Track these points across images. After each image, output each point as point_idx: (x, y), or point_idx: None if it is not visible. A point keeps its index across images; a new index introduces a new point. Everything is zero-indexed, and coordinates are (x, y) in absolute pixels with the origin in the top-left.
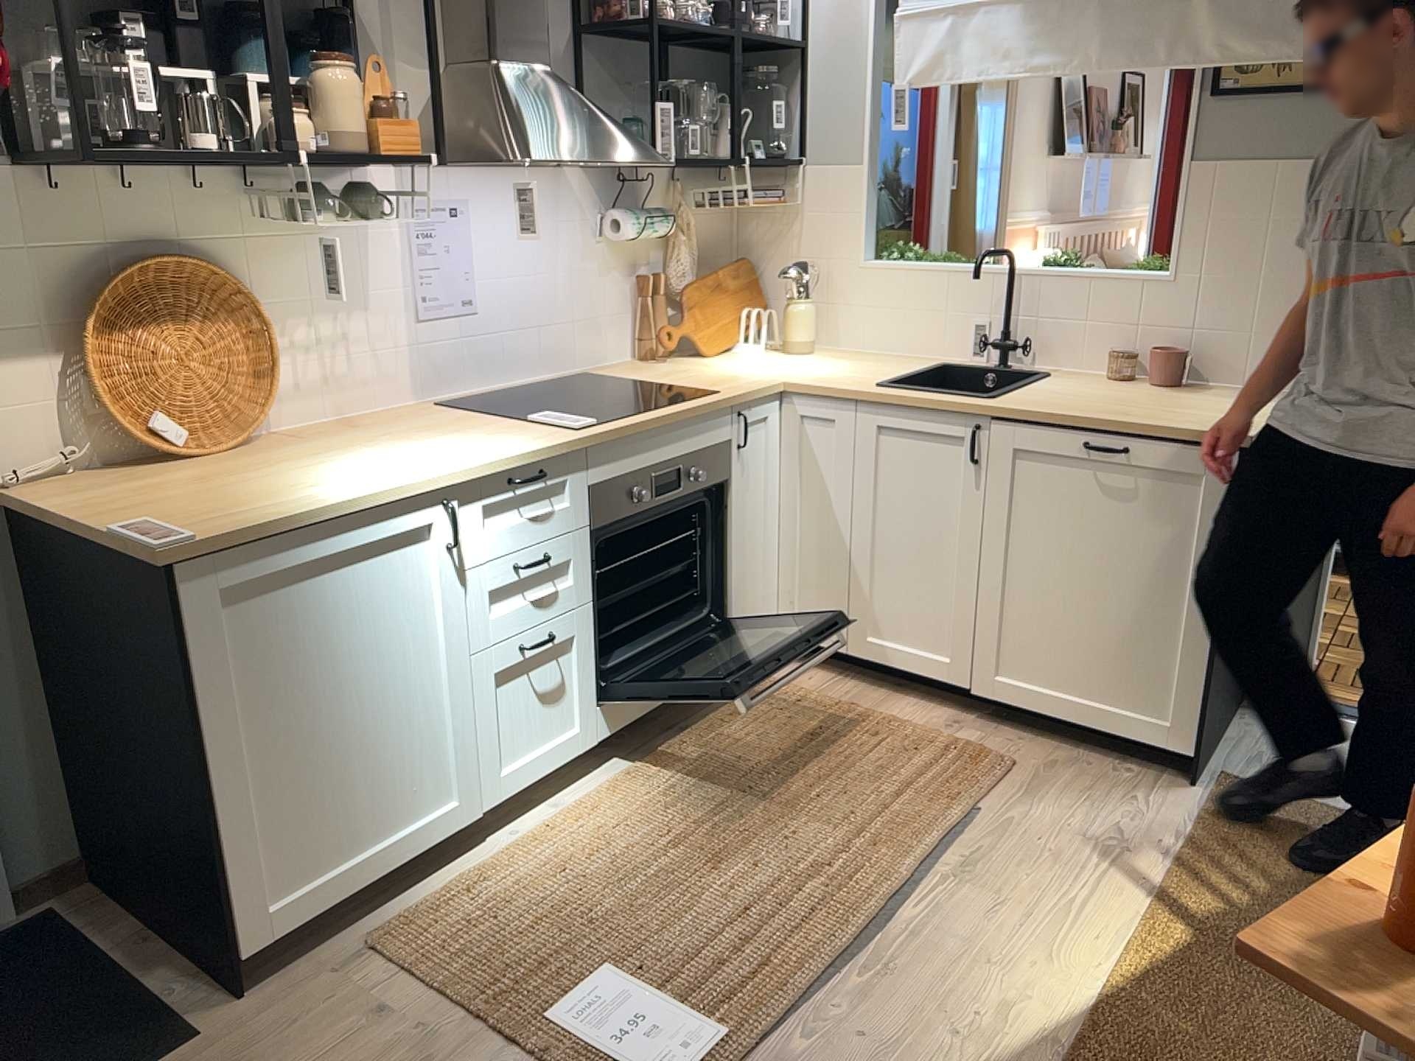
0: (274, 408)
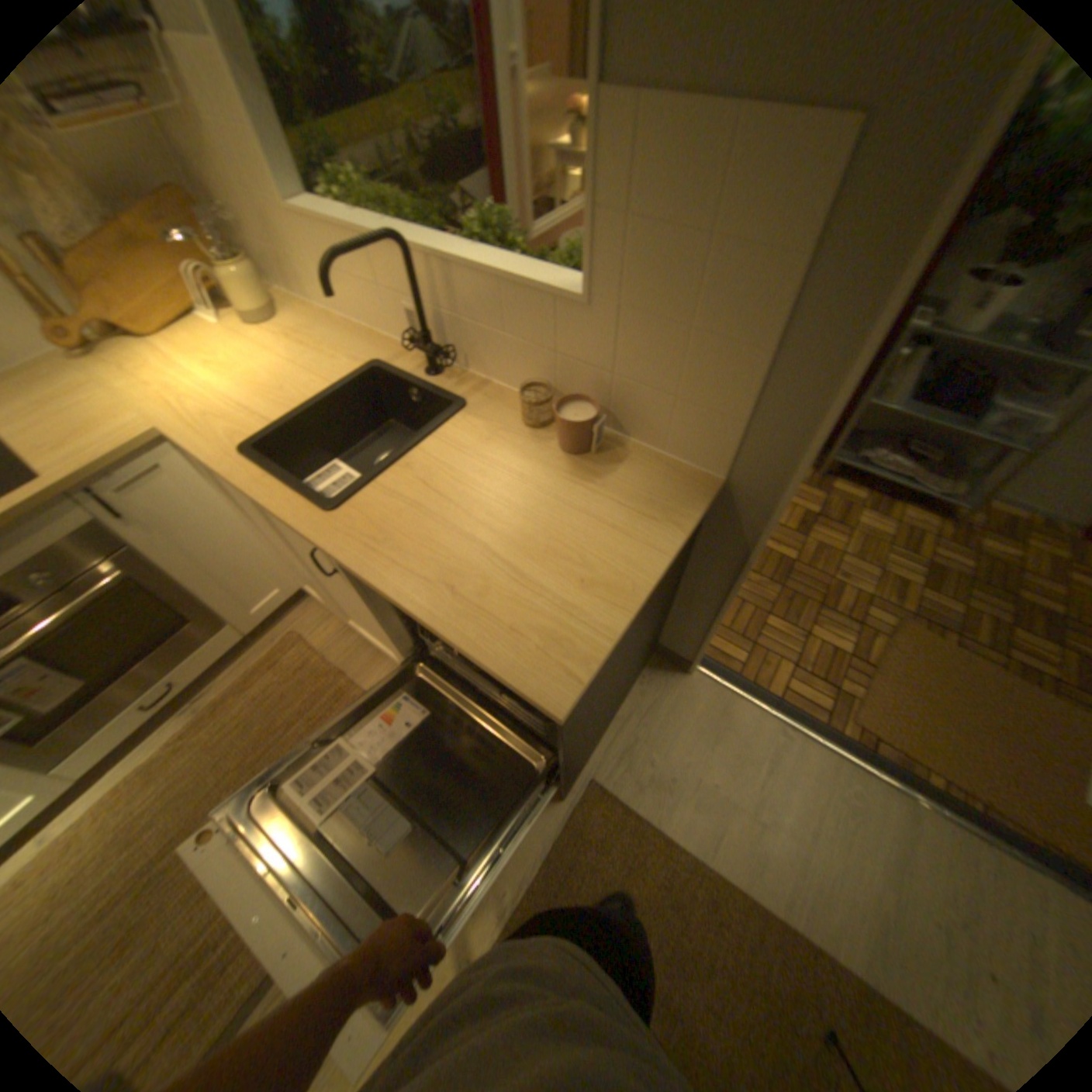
0: None
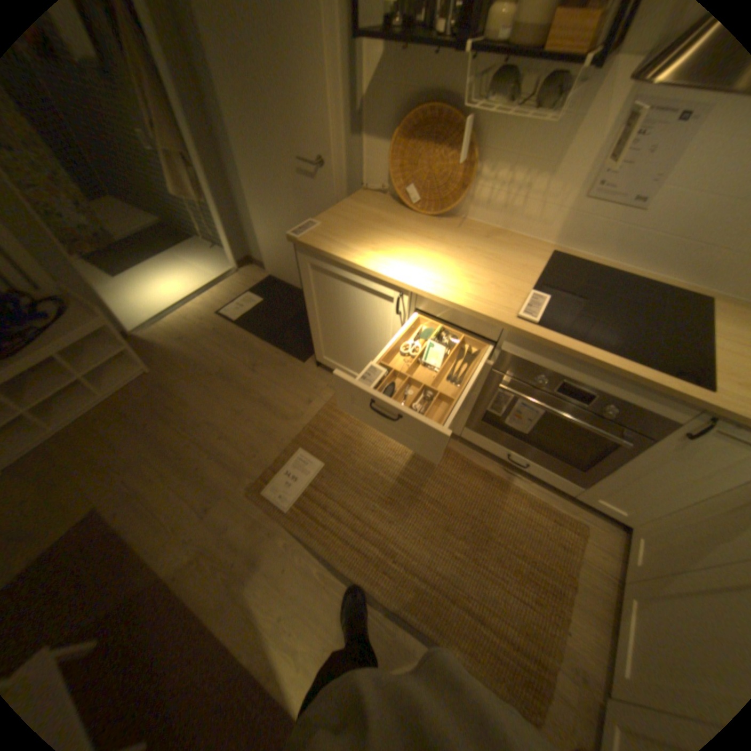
0: (472, 206)
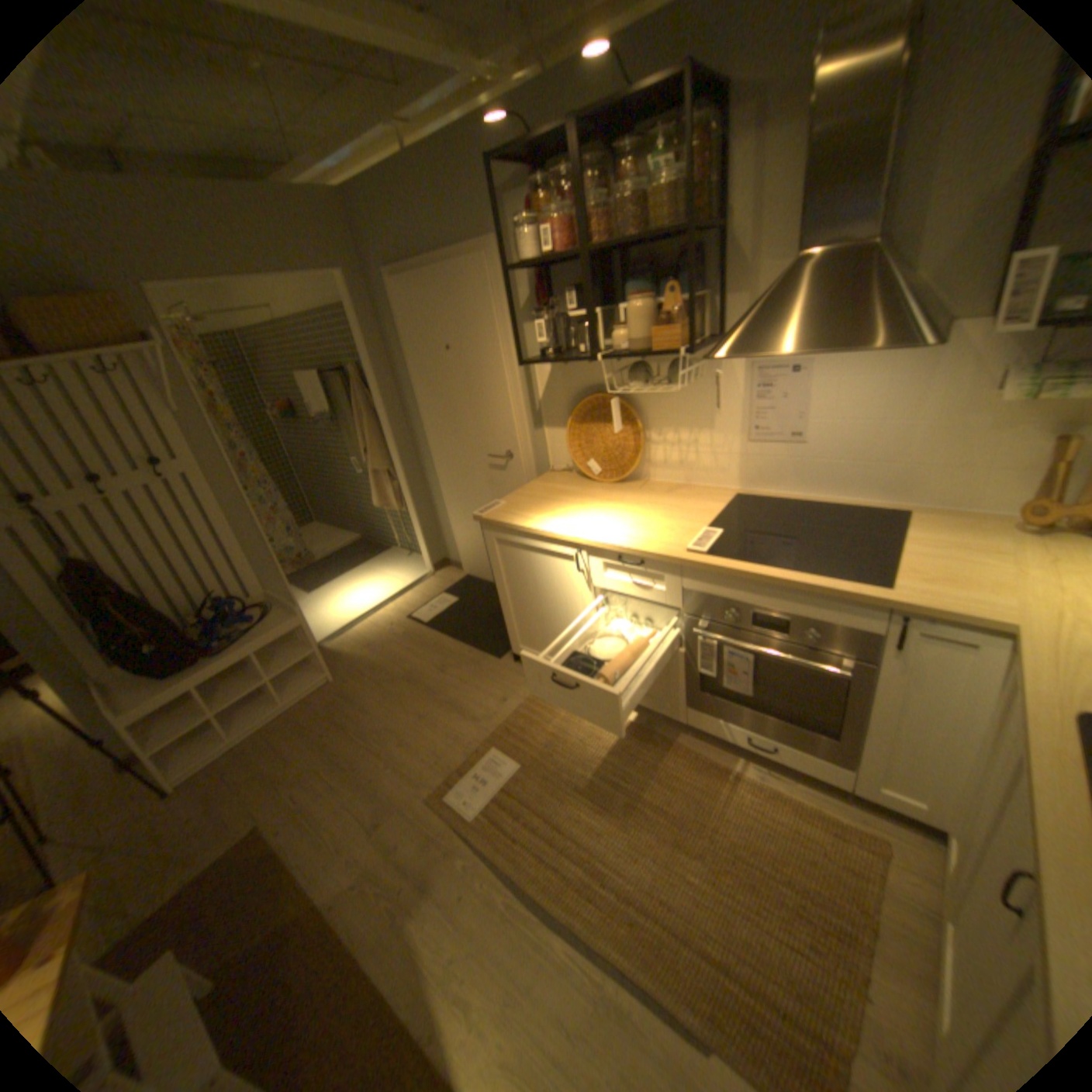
0: (651, 468)
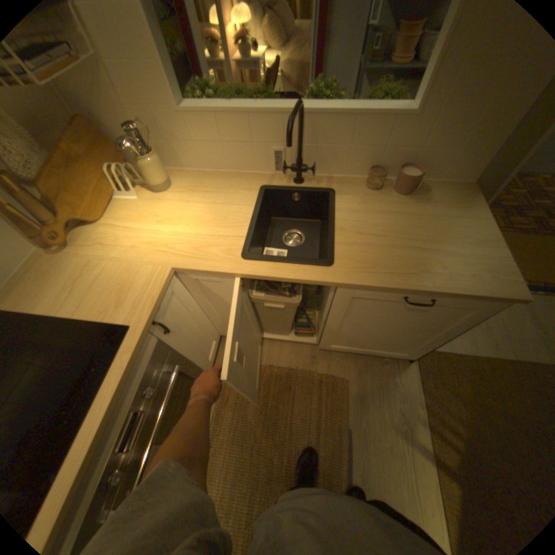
0: None
